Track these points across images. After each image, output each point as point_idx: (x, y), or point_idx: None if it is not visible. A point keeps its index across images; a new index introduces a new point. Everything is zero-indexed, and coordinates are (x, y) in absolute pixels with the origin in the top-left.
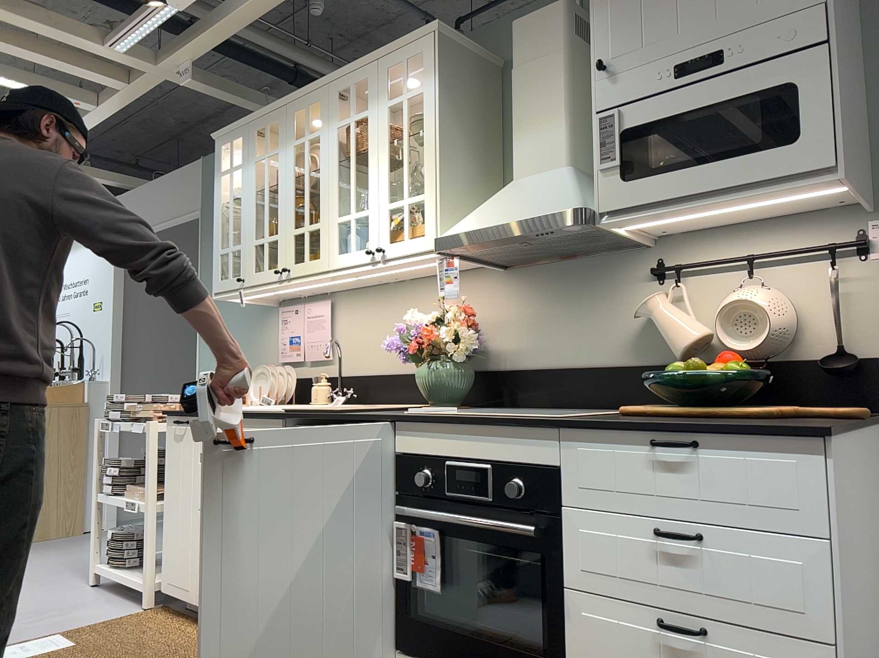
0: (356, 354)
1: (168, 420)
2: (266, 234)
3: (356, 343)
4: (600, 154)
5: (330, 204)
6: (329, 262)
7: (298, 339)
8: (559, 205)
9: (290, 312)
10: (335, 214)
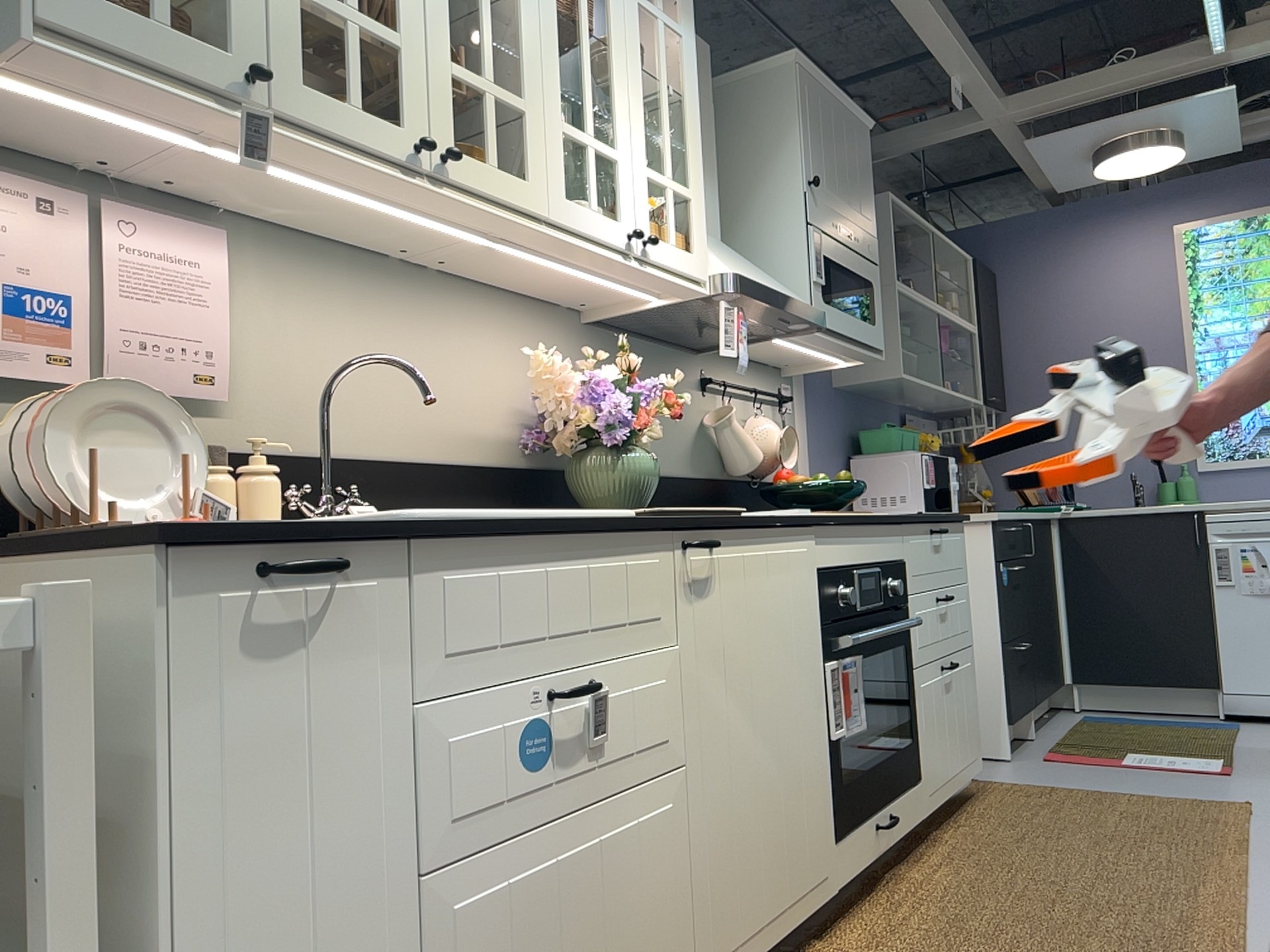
0: (303, 401)
1: (172, 571)
2: (353, 1)
3: (302, 375)
4: (816, 266)
5: (548, 81)
6: (553, 207)
7: (66, 307)
8: (803, 300)
9: (14, 196)
10: (559, 112)
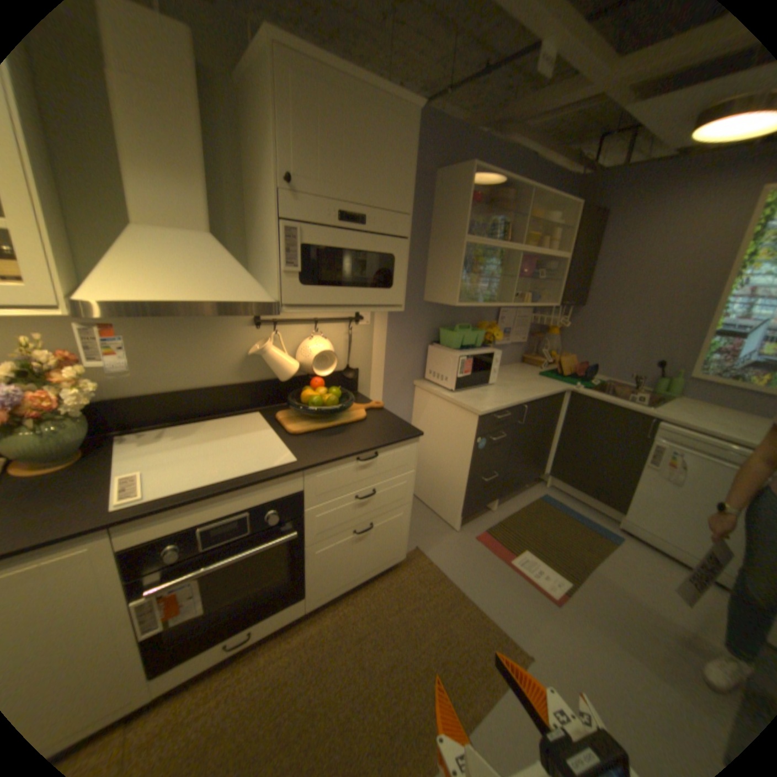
0: None
1: None
2: None
3: None
4: (285, 257)
5: None
6: None
7: None
8: (250, 293)
9: None
10: None
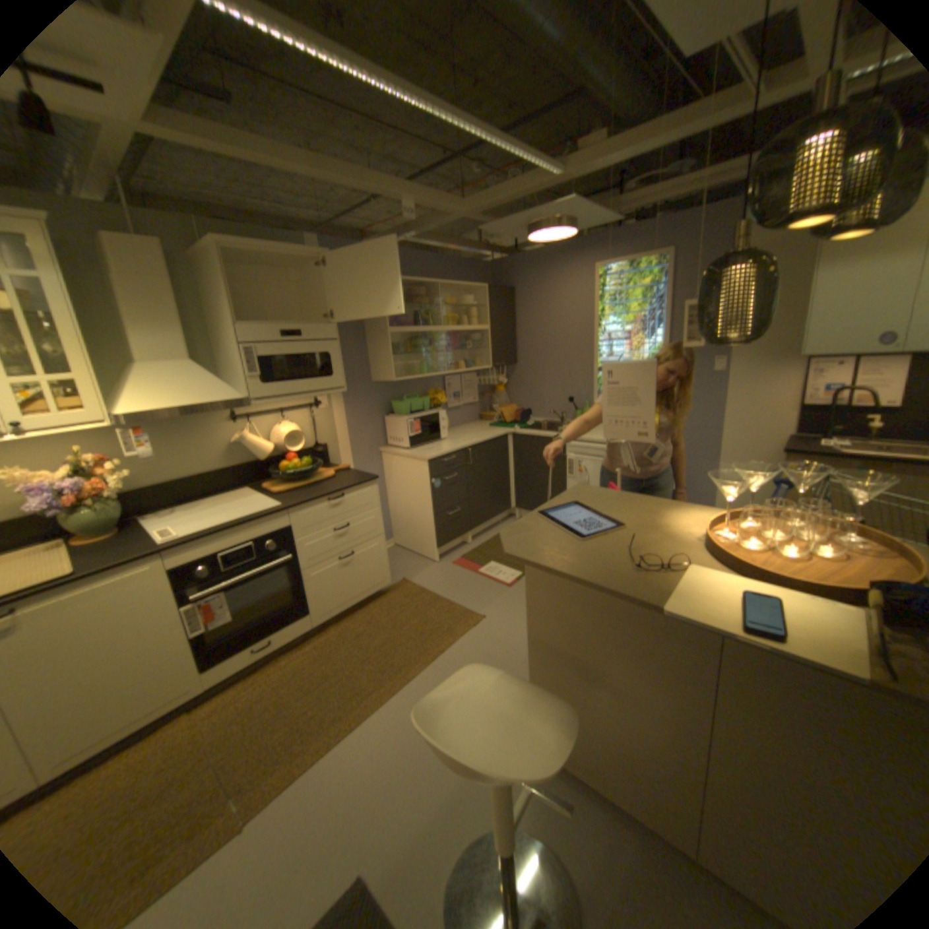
0: None
1: None
2: None
3: None
4: (248, 368)
5: None
6: None
7: None
8: (227, 394)
9: None
10: None
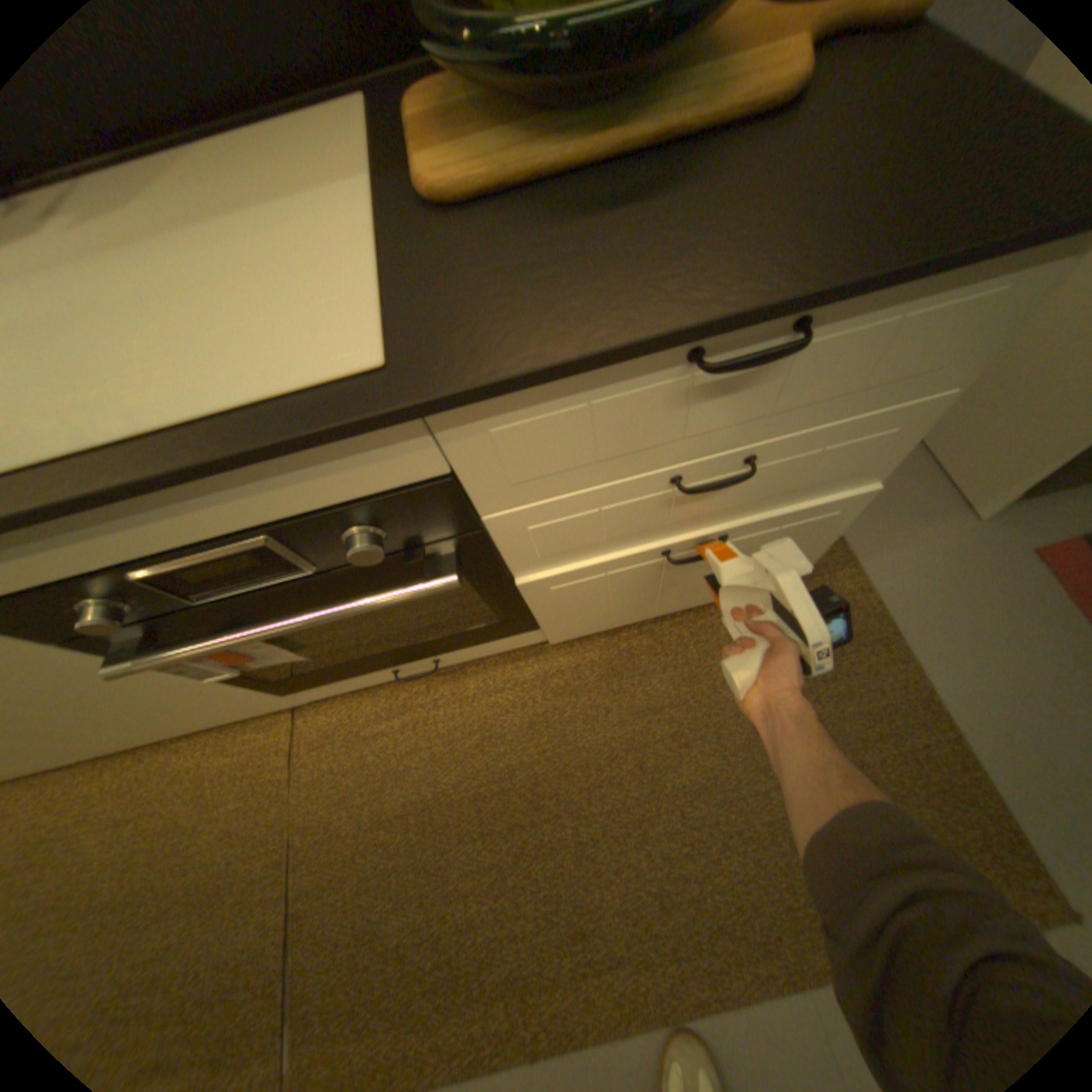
0: None
1: None
2: None
3: None
4: None
5: None
6: None
7: None
8: None
9: None
10: None
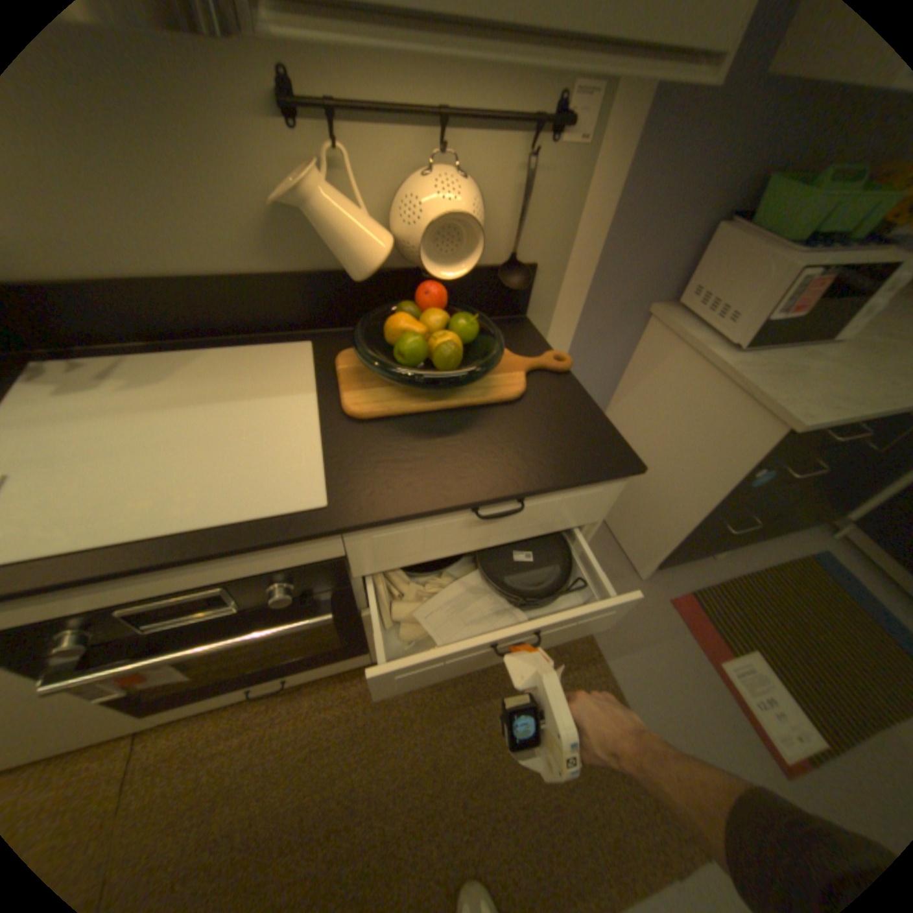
0: None
1: None
2: None
3: None
4: None
5: None
6: None
7: None
8: None
9: None
10: None
